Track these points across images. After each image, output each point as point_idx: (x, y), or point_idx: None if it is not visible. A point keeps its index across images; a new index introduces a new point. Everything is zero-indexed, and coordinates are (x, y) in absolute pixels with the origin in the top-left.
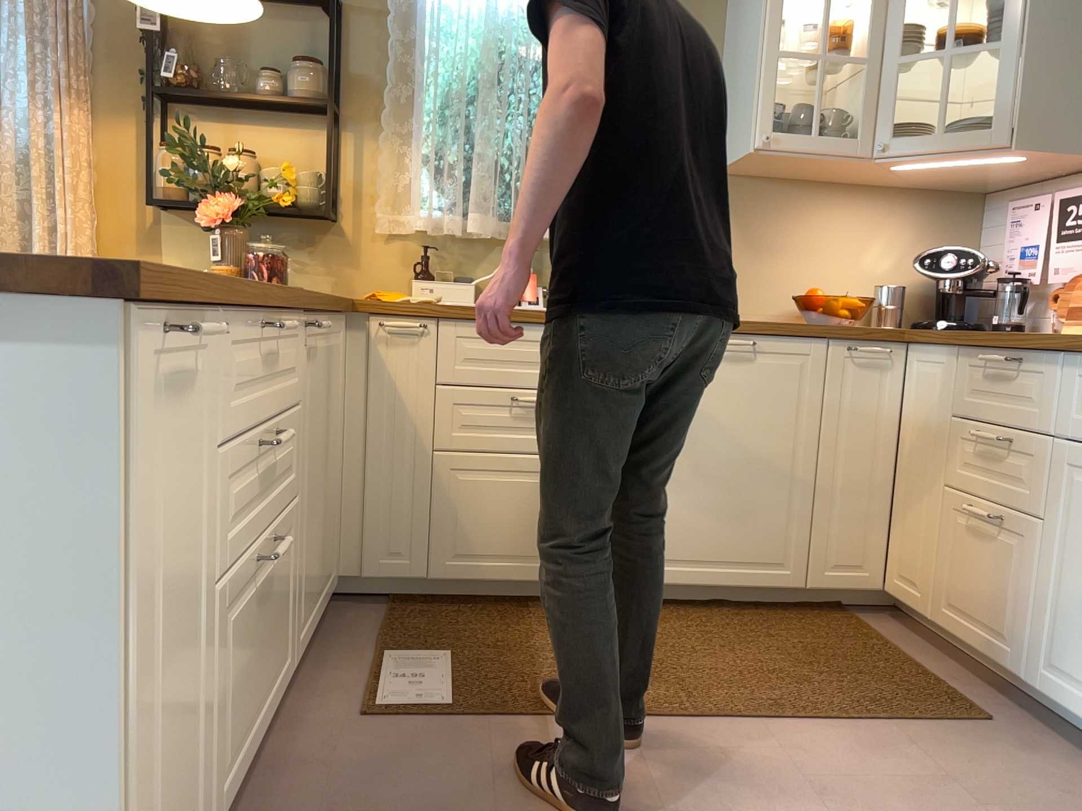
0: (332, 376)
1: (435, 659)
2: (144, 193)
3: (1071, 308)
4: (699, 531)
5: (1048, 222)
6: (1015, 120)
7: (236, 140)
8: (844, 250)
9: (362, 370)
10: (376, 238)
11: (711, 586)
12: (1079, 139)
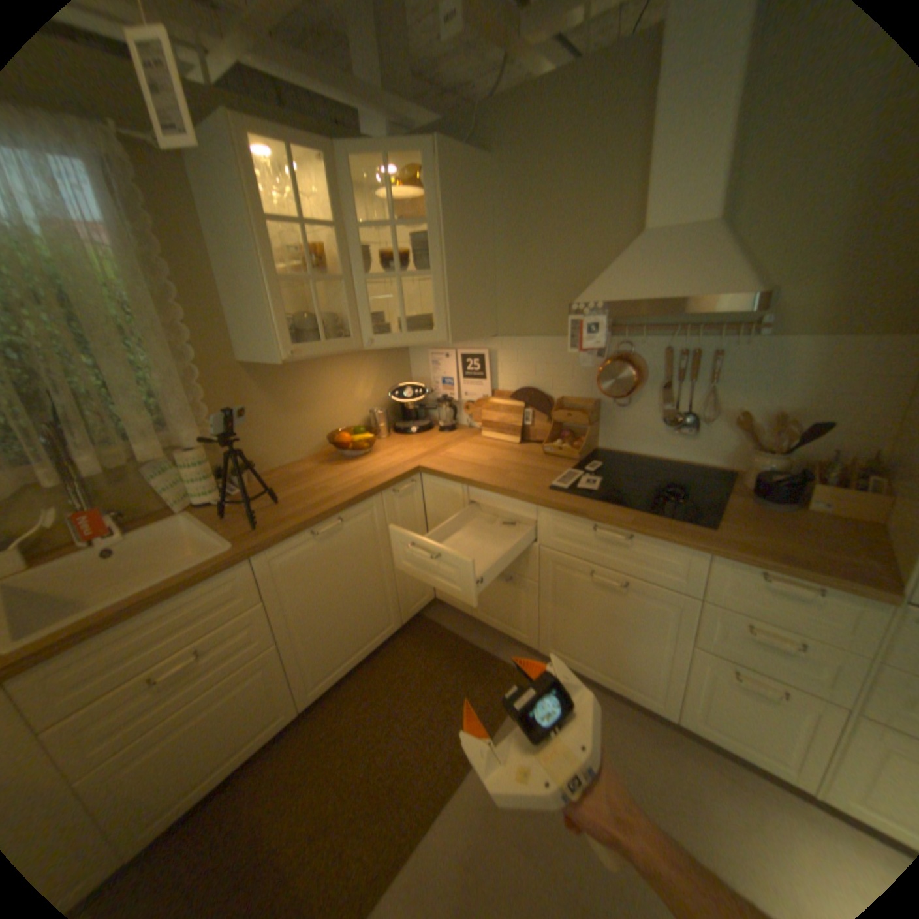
0: None
1: None
2: None
3: (480, 419)
4: (339, 647)
5: (455, 367)
6: (446, 324)
7: None
8: (343, 393)
9: None
10: None
11: (355, 667)
12: (475, 330)
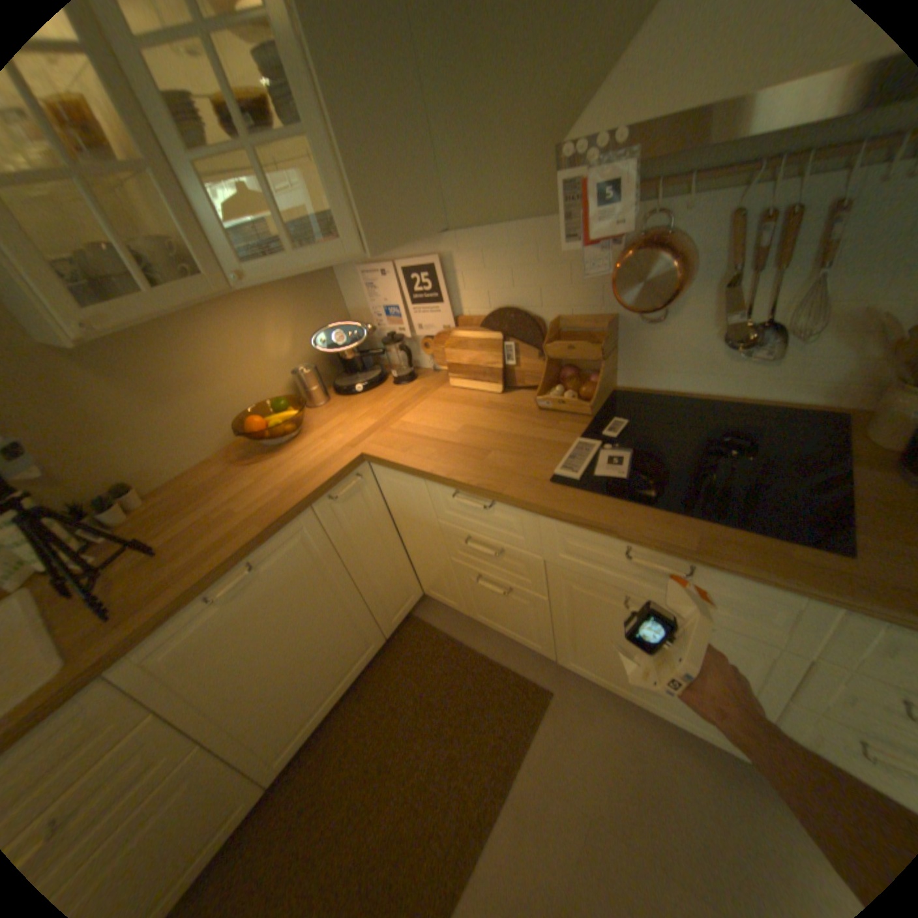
0: None
1: None
2: None
3: (445, 361)
4: (301, 702)
5: (397, 288)
6: (355, 223)
7: None
8: (245, 354)
9: None
10: None
11: (331, 709)
12: (409, 226)
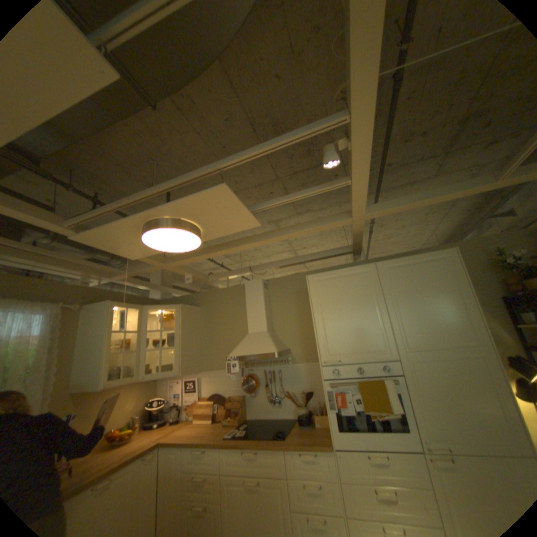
0: None
1: None
2: None
3: (192, 415)
4: None
5: (180, 388)
6: (178, 368)
7: None
8: (117, 409)
9: None
10: None
11: None
12: (191, 370)
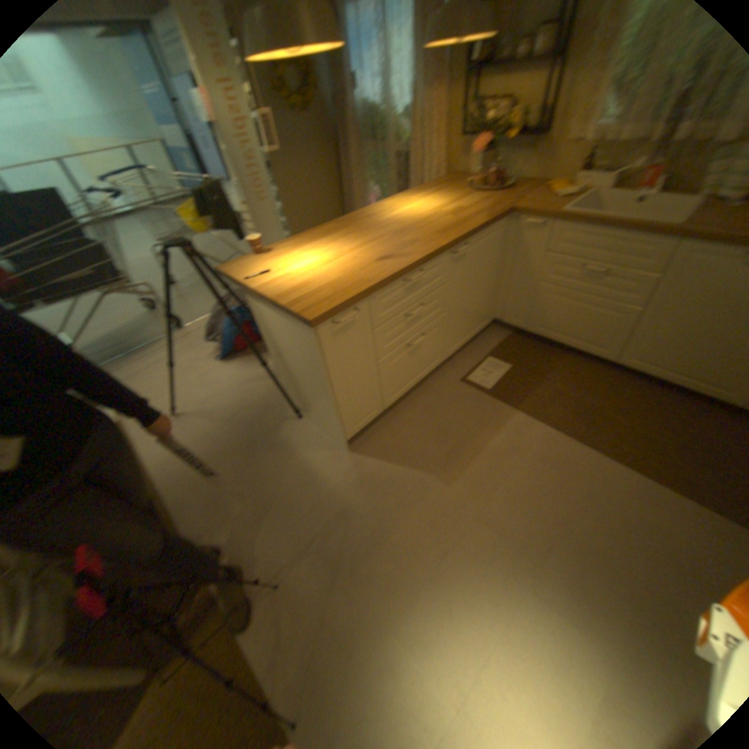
0: (490, 251)
1: (505, 367)
2: (466, 123)
3: None
4: (677, 356)
5: None
6: None
7: (507, 84)
8: None
9: (517, 239)
10: (570, 140)
11: (673, 382)
12: None
